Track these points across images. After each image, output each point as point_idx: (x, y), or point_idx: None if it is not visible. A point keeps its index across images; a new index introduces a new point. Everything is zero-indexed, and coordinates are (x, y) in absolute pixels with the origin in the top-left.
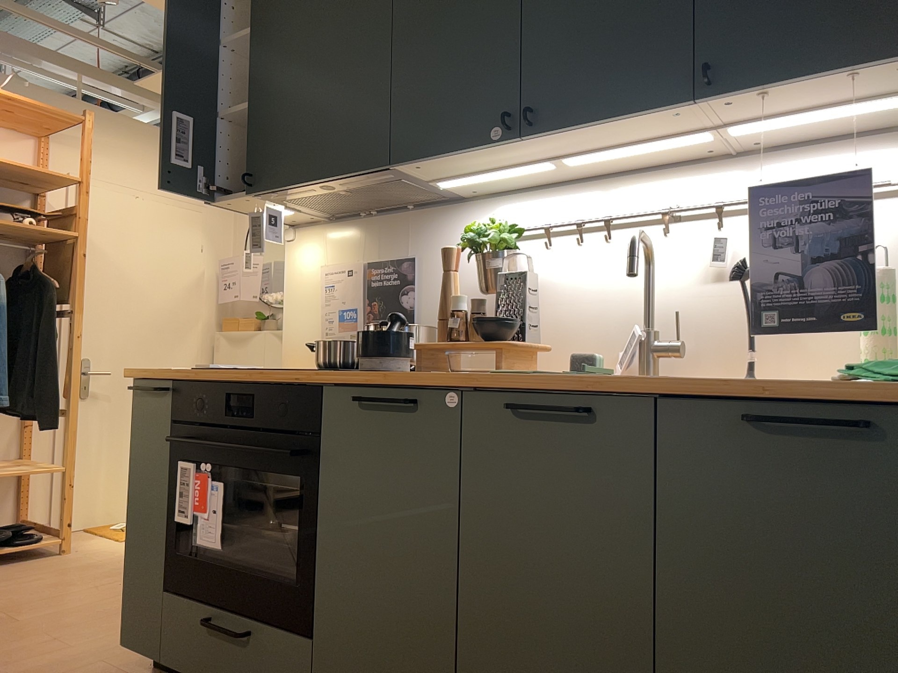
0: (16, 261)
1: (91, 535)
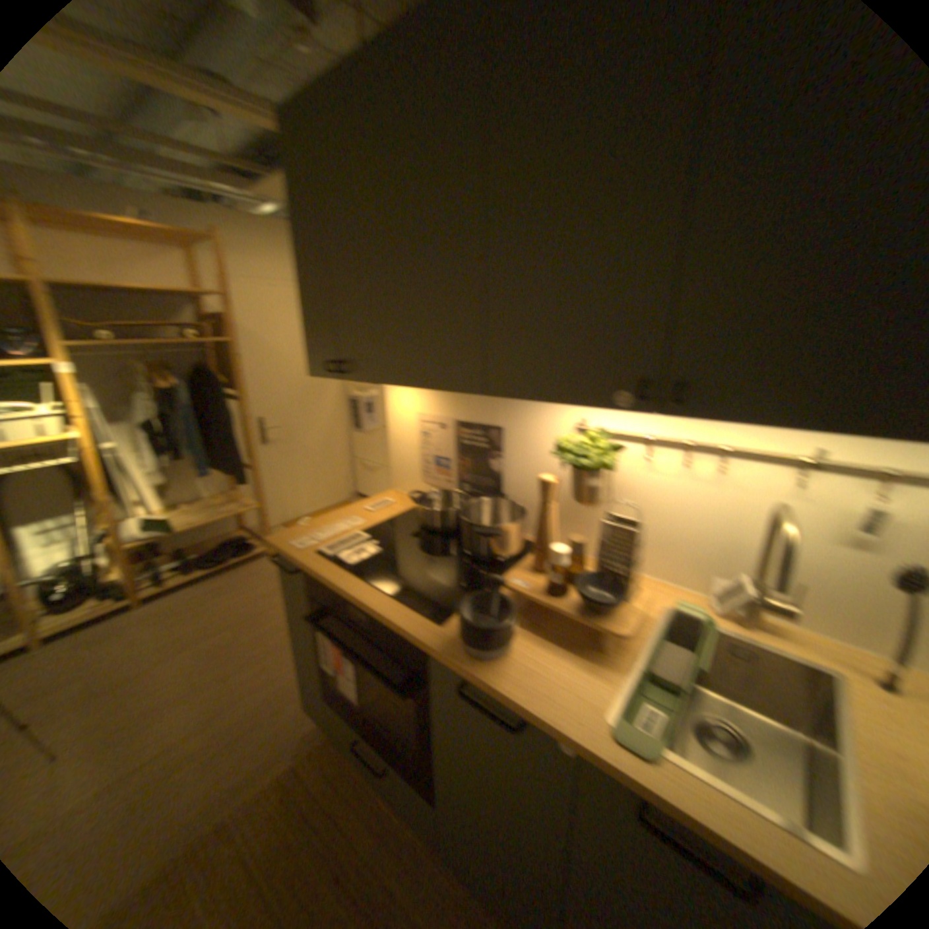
0: (187, 355)
1: None
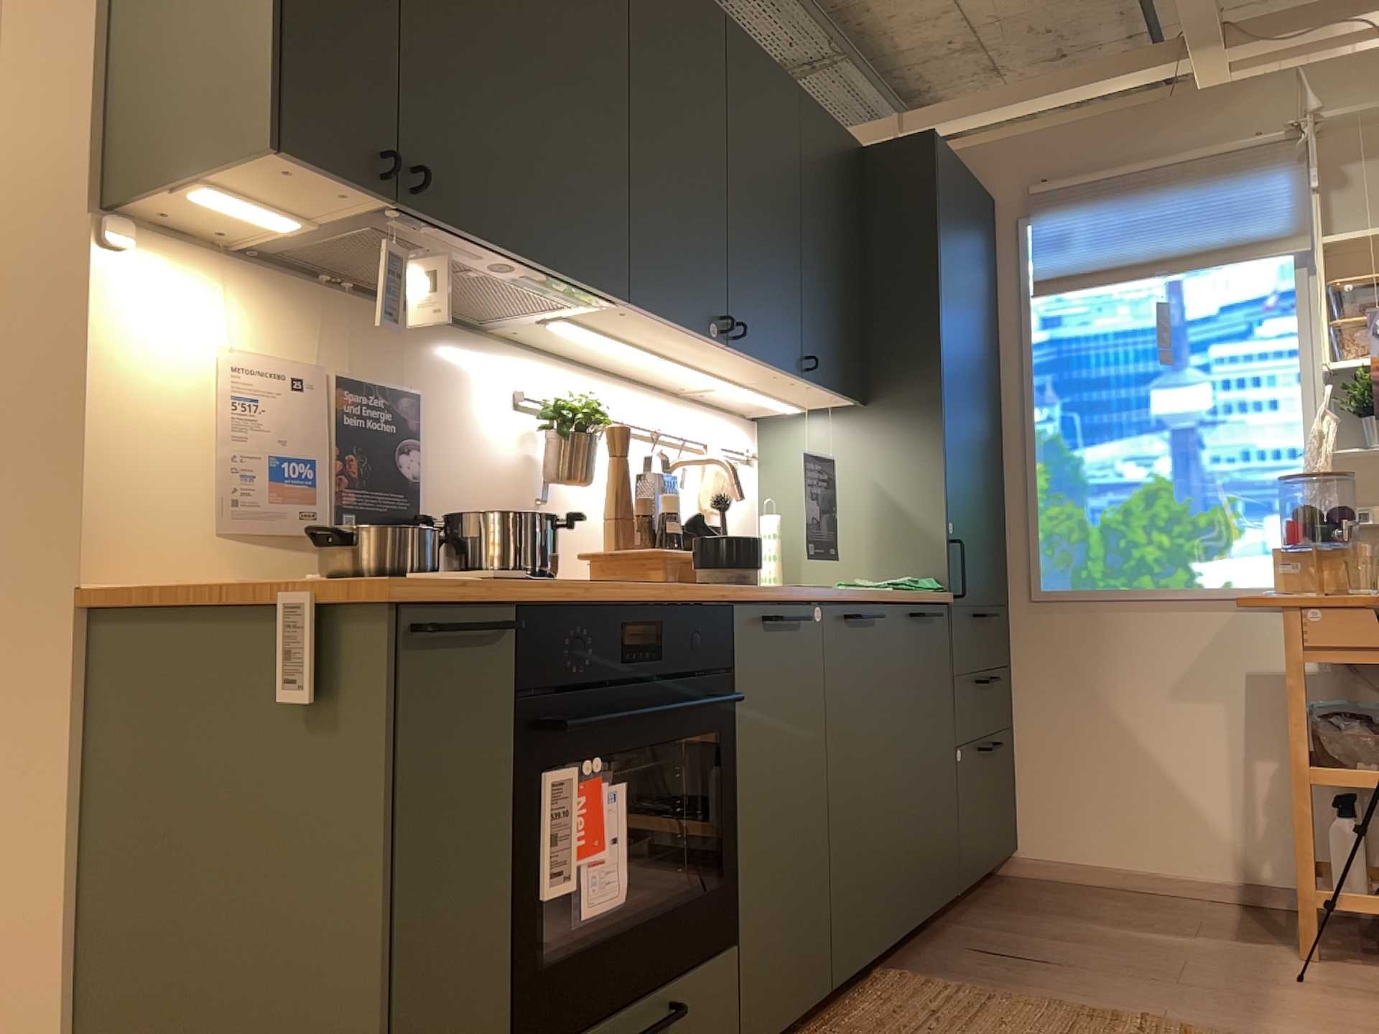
0: None
1: None
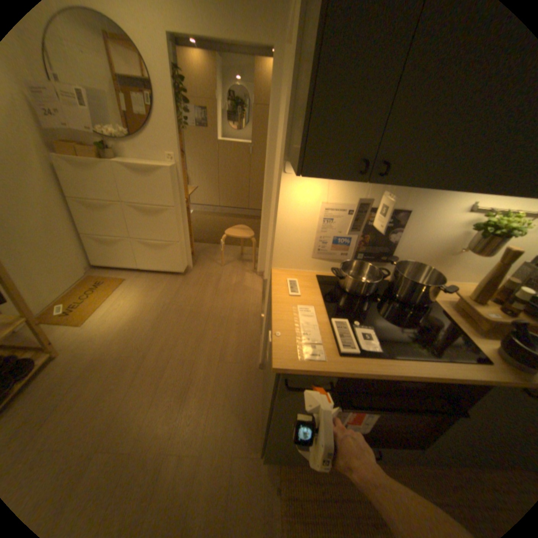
0: None
1: (46, 326)
